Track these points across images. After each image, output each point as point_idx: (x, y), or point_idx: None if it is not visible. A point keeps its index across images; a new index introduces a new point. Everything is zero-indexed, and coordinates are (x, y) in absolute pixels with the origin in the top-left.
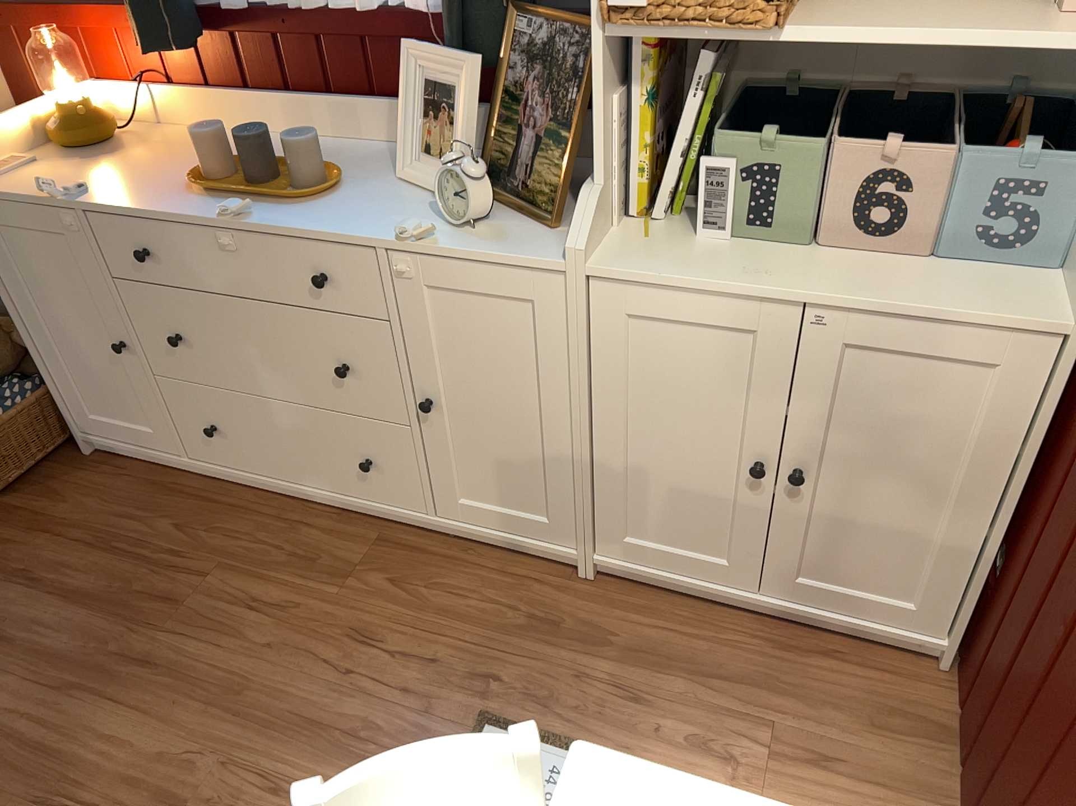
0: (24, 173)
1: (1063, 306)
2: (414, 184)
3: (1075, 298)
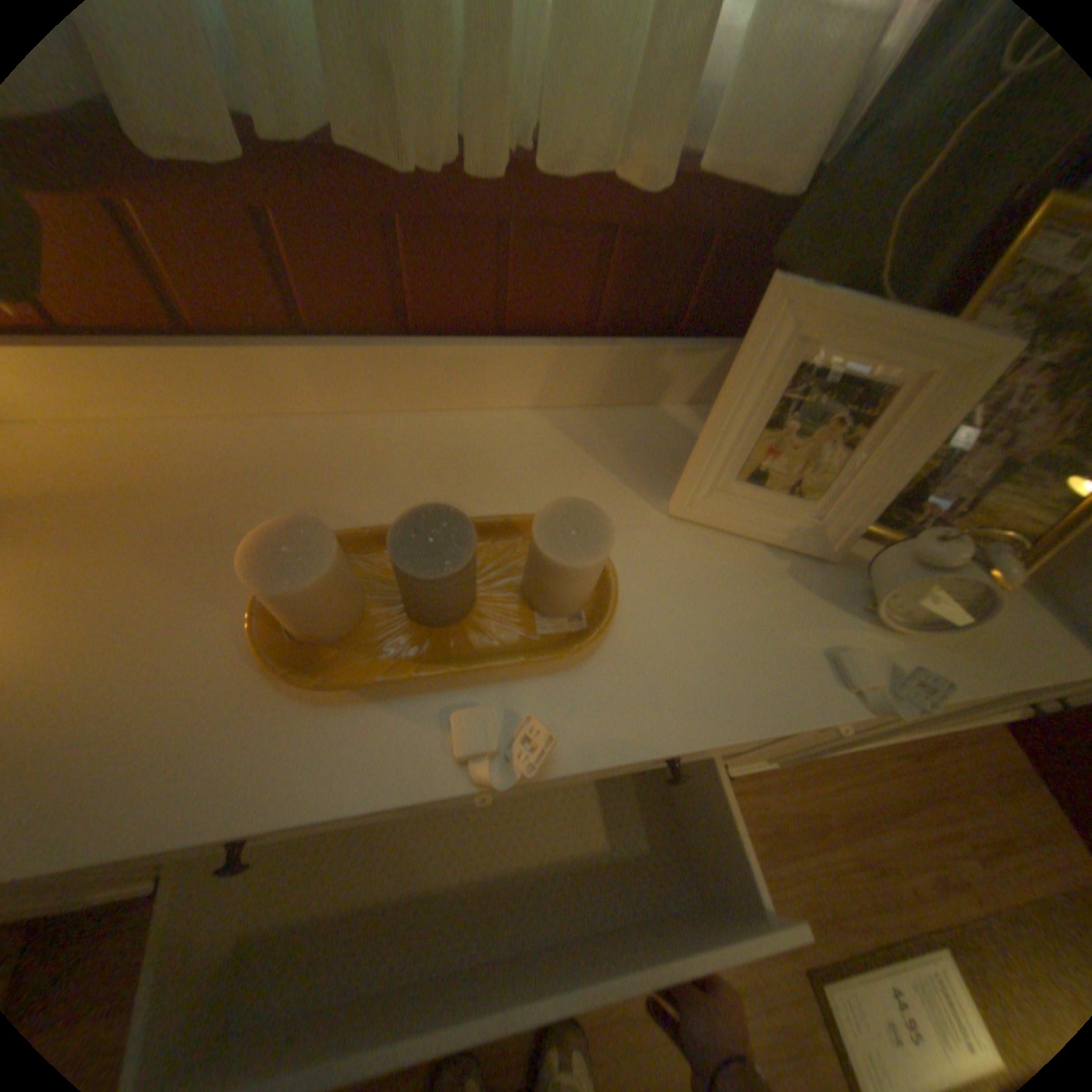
0: None
1: None
2: (711, 526)
3: None
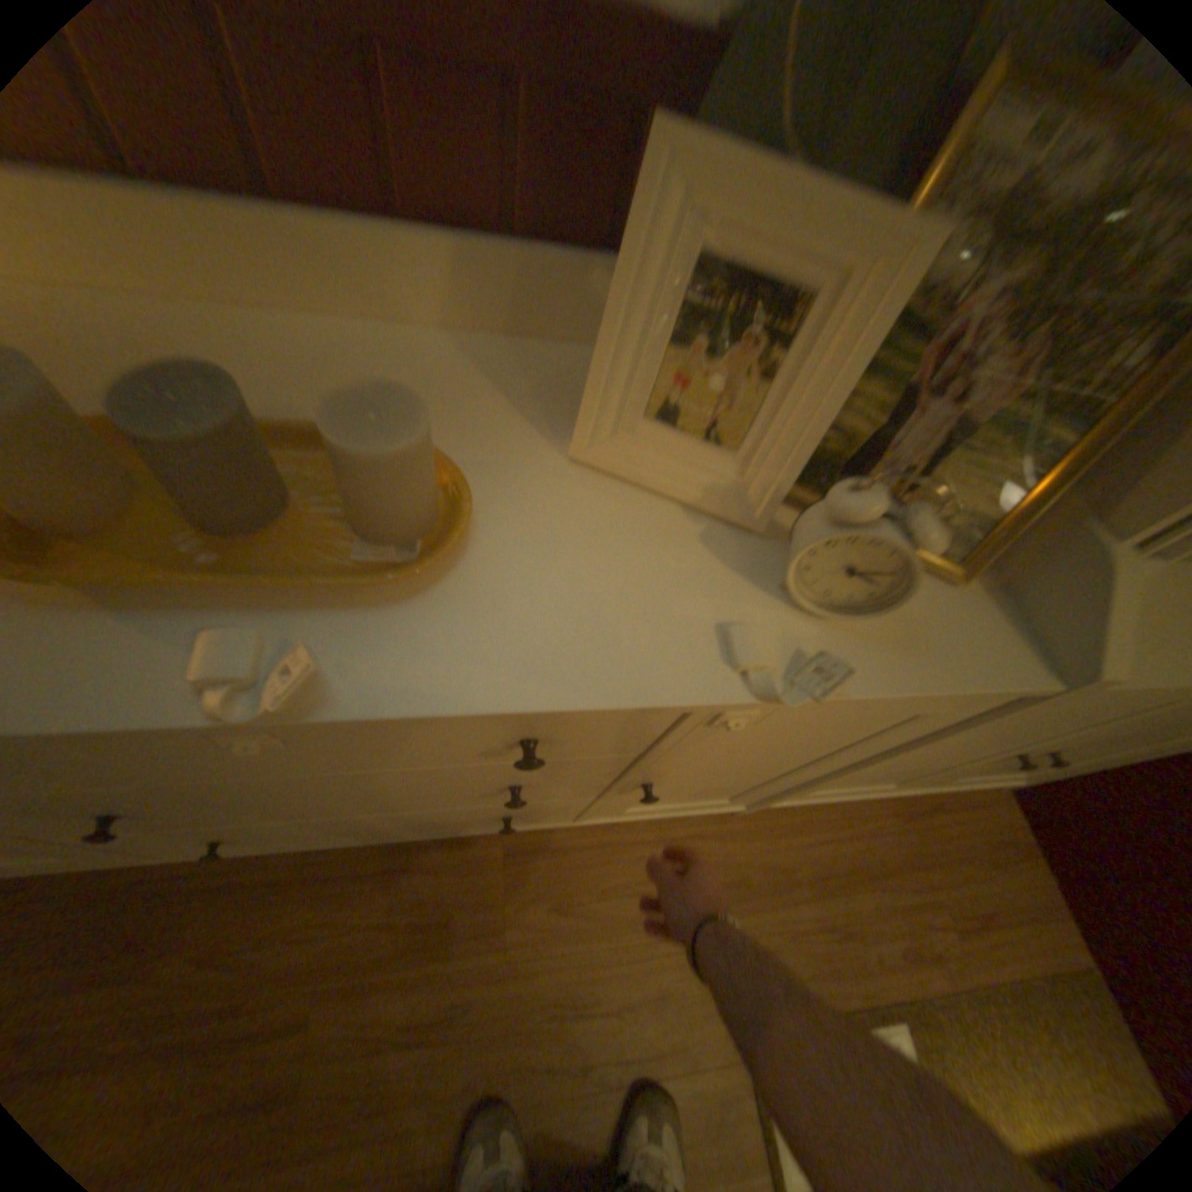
0: None
1: None
2: (619, 479)
3: None
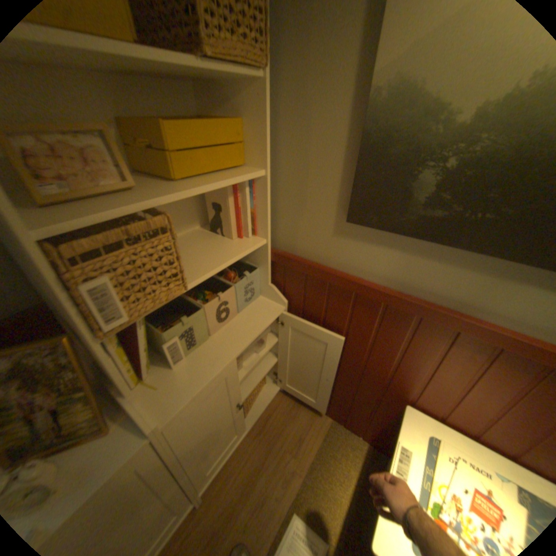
0: None
1: (277, 305)
2: None
3: (276, 302)
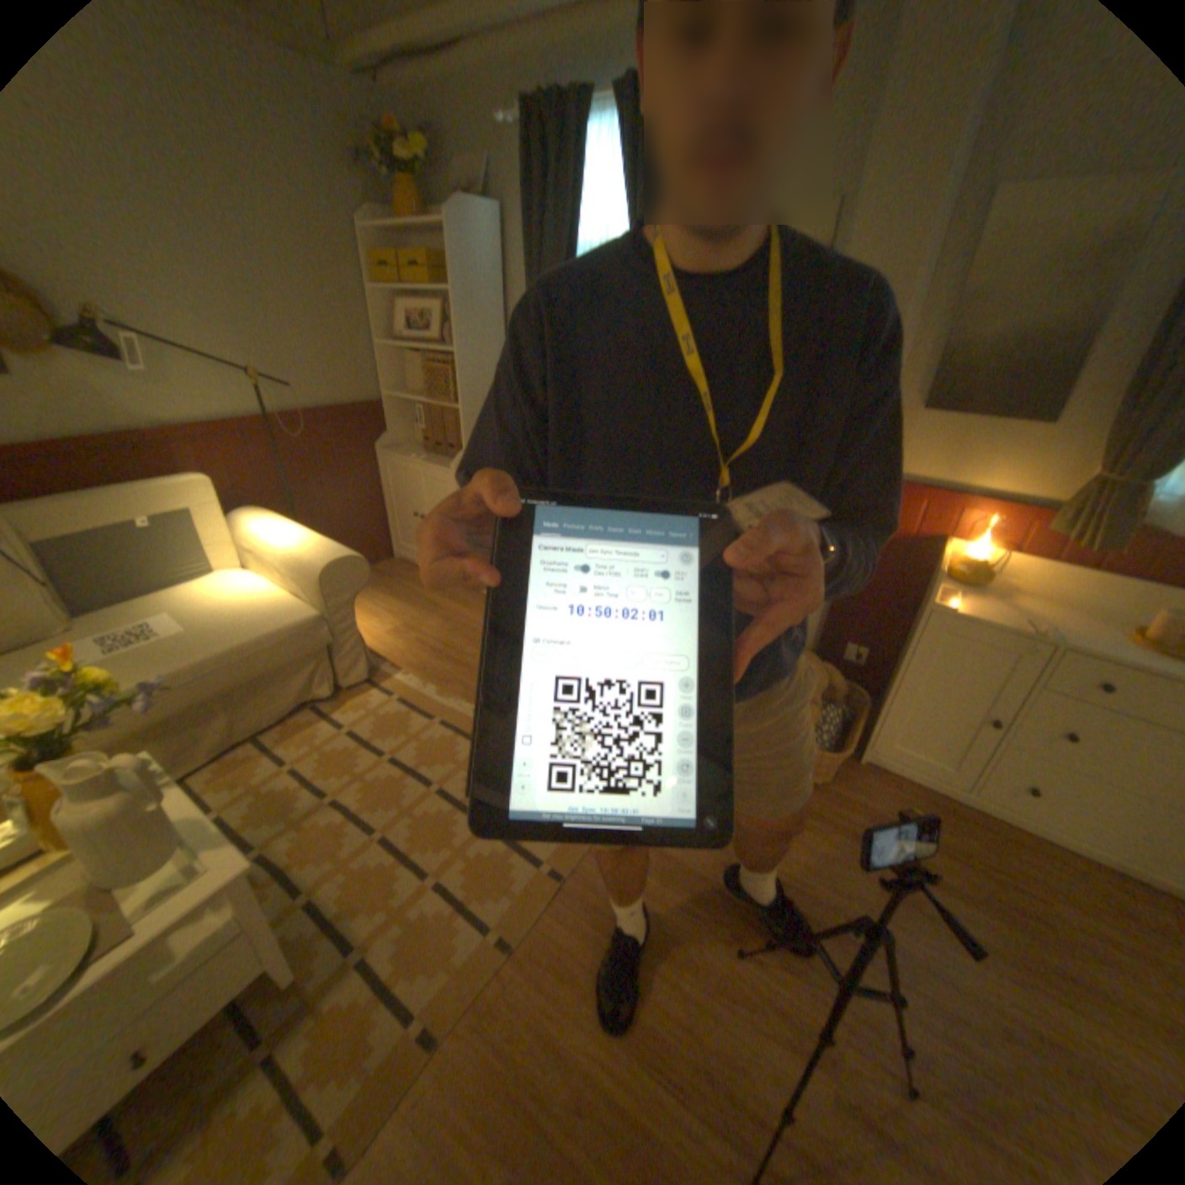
0: (967, 604)
1: None
2: None
3: None
